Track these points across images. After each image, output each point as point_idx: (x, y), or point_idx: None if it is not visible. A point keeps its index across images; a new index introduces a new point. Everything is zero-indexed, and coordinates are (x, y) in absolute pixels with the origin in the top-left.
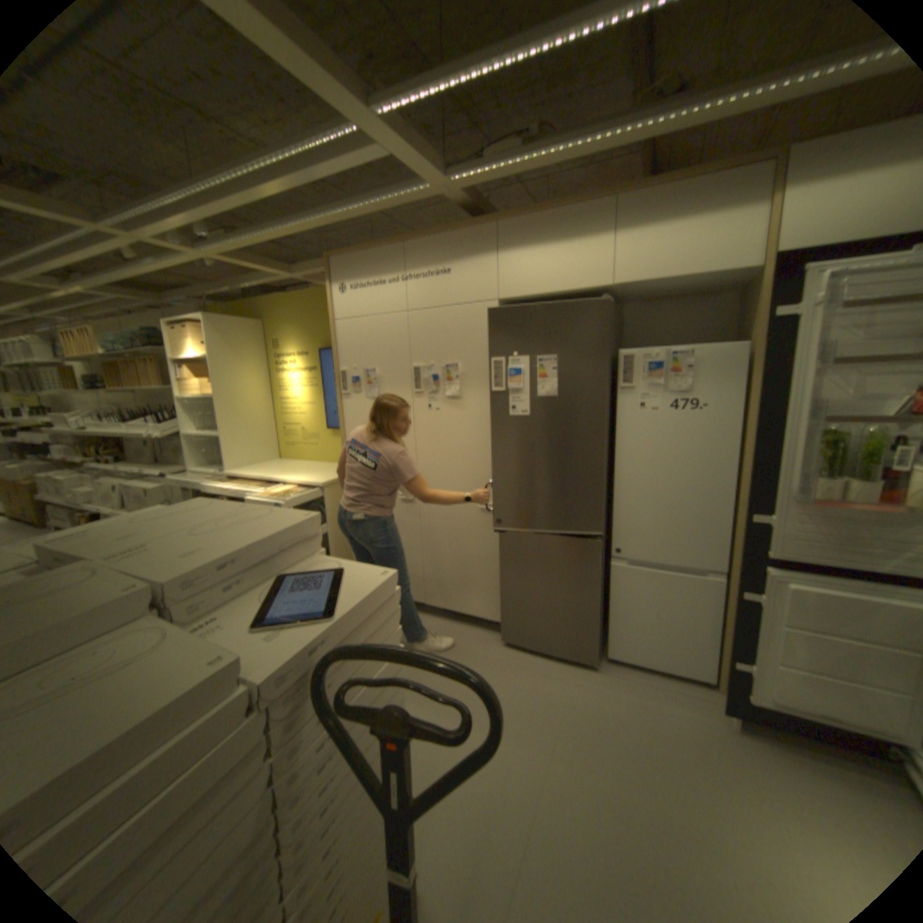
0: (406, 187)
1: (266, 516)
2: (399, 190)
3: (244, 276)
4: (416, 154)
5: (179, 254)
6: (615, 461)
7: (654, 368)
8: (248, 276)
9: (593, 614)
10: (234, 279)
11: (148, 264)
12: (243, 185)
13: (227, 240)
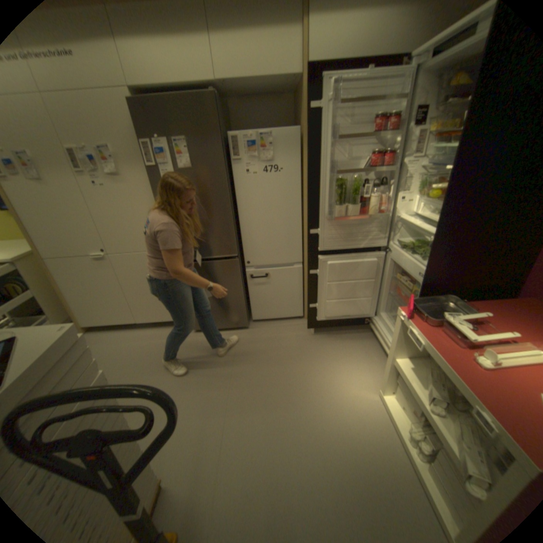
0: None
1: None
2: None
3: None
4: None
5: None
6: (238, 209)
7: (250, 145)
8: None
9: (241, 300)
10: None
11: None
12: None
13: None
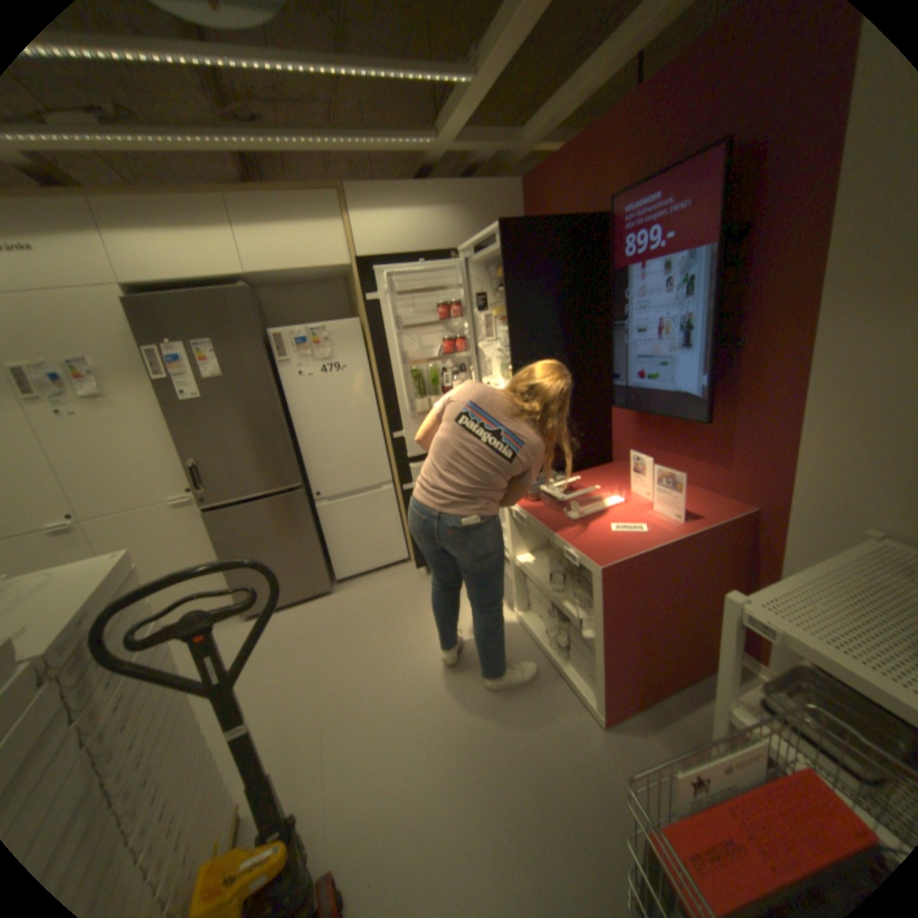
0: None
1: None
2: None
3: None
4: None
5: None
6: (293, 424)
7: (300, 343)
8: None
9: (314, 550)
10: None
11: None
12: None
13: None
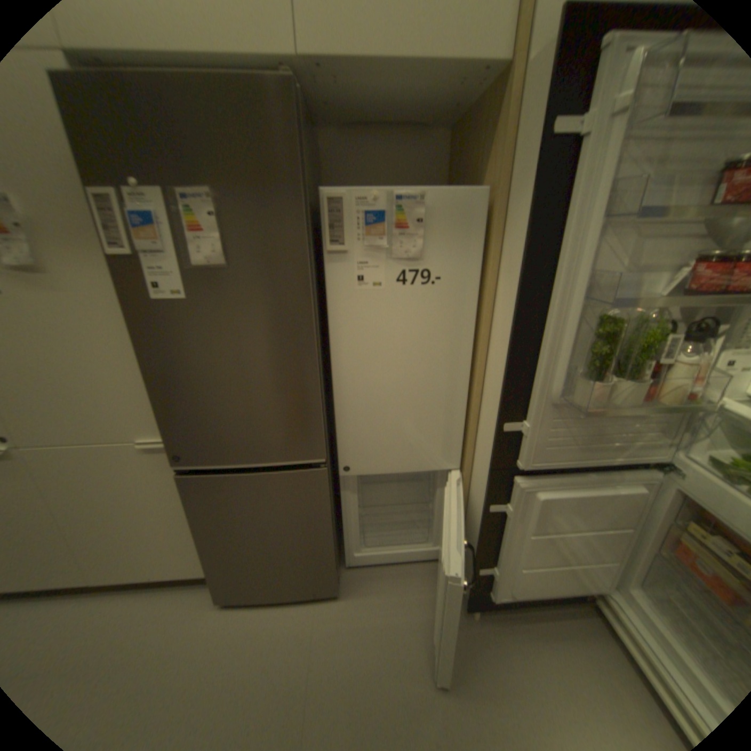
0: None
1: None
2: None
3: None
4: None
5: None
6: (331, 358)
7: (372, 219)
8: None
9: (325, 547)
10: None
11: None
12: None
13: None
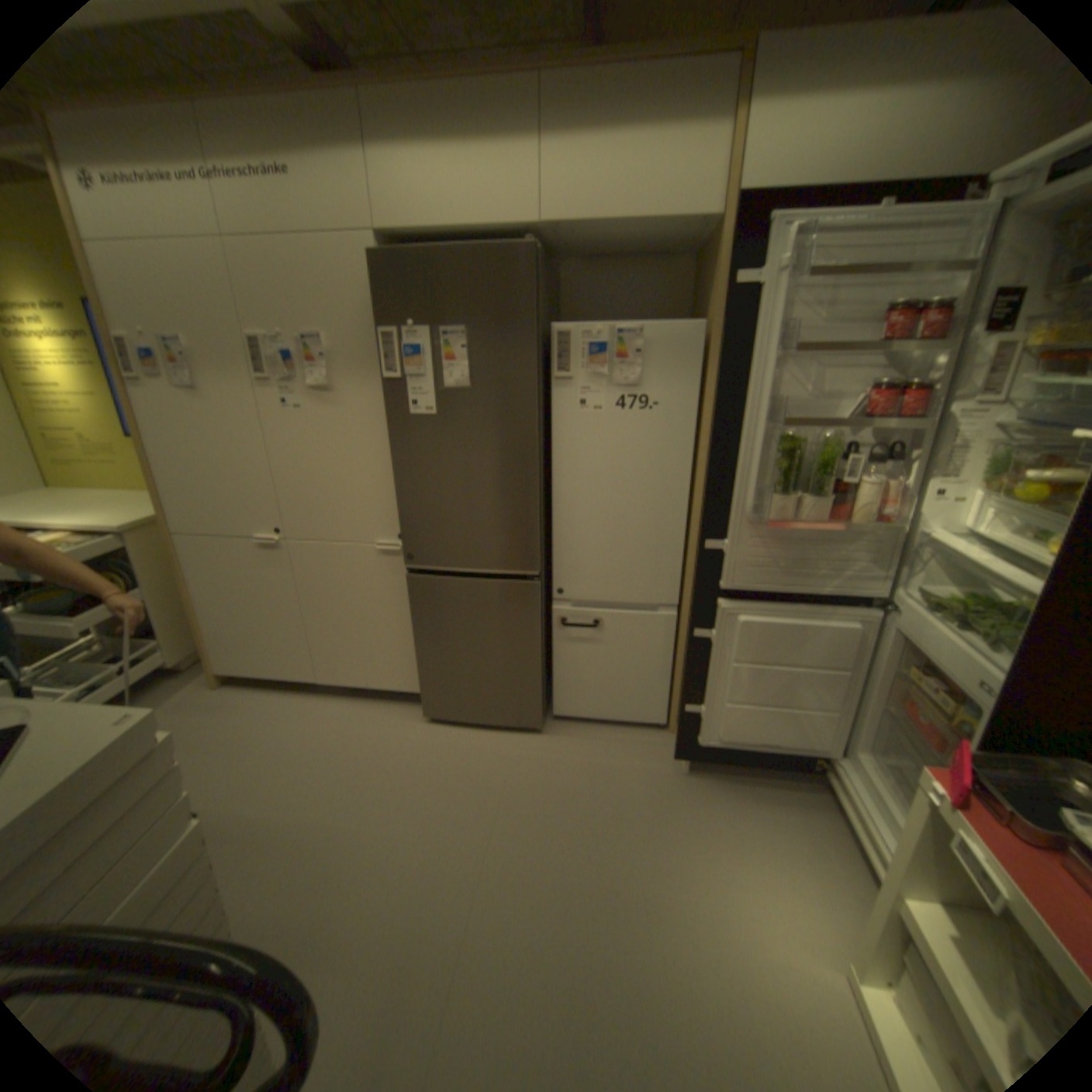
0: None
1: None
2: None
3: None
4: None
5: None
6: (553, 478)
7: (595, 352)
8: None
9: (533, 669)
10: None
11: None
12: None
13: None
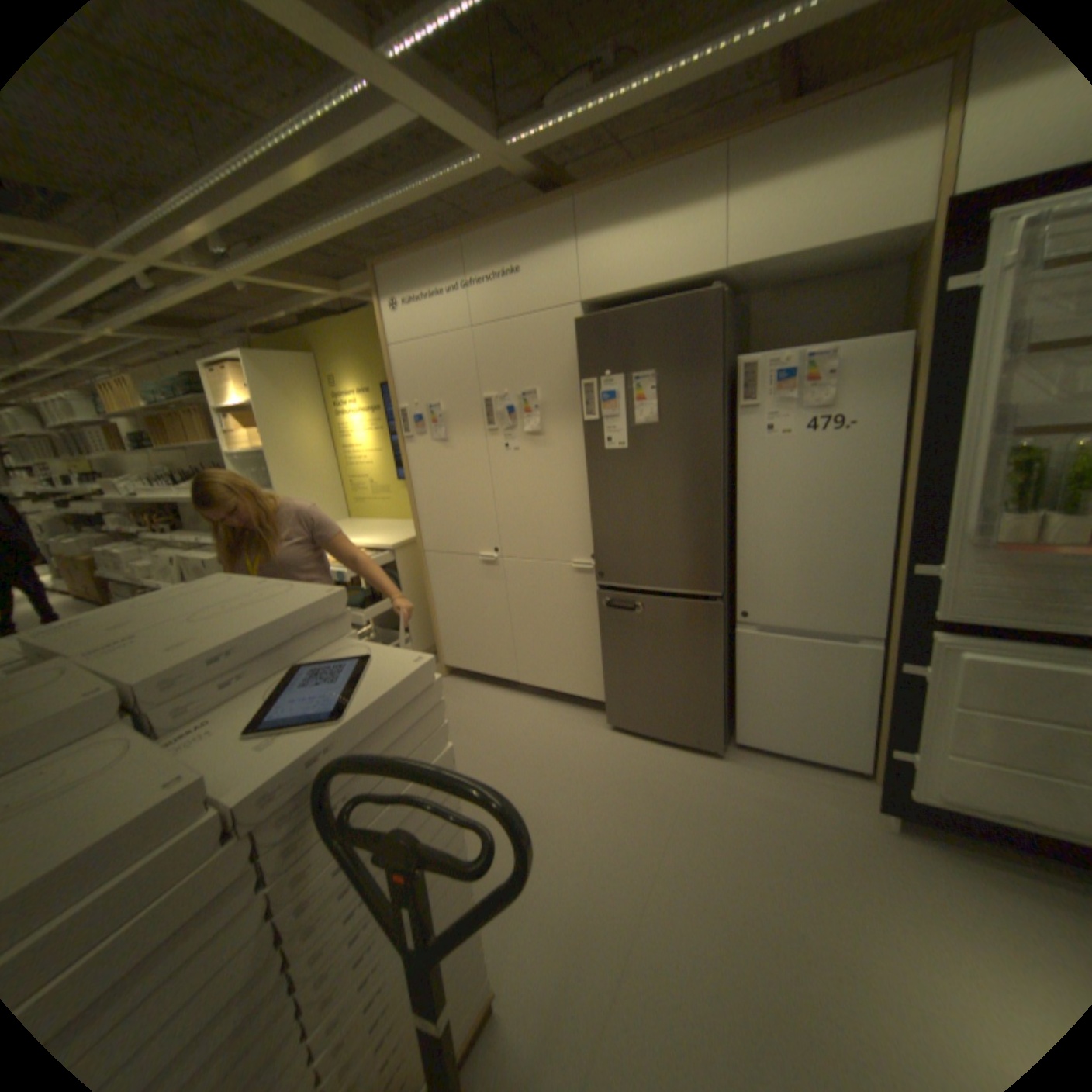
0: (452, 162)
1: (289, 593)
2: (444, 167)
3: (288, 301)
4: (452, 113)
5: (201, 279)
6: (738, 503)
7: (784, 377)
8: (292, 299)
9: (715, 691)
10: (276, 305)
11: (171, 295)
12: (250, 181)
13: (251, 256)
